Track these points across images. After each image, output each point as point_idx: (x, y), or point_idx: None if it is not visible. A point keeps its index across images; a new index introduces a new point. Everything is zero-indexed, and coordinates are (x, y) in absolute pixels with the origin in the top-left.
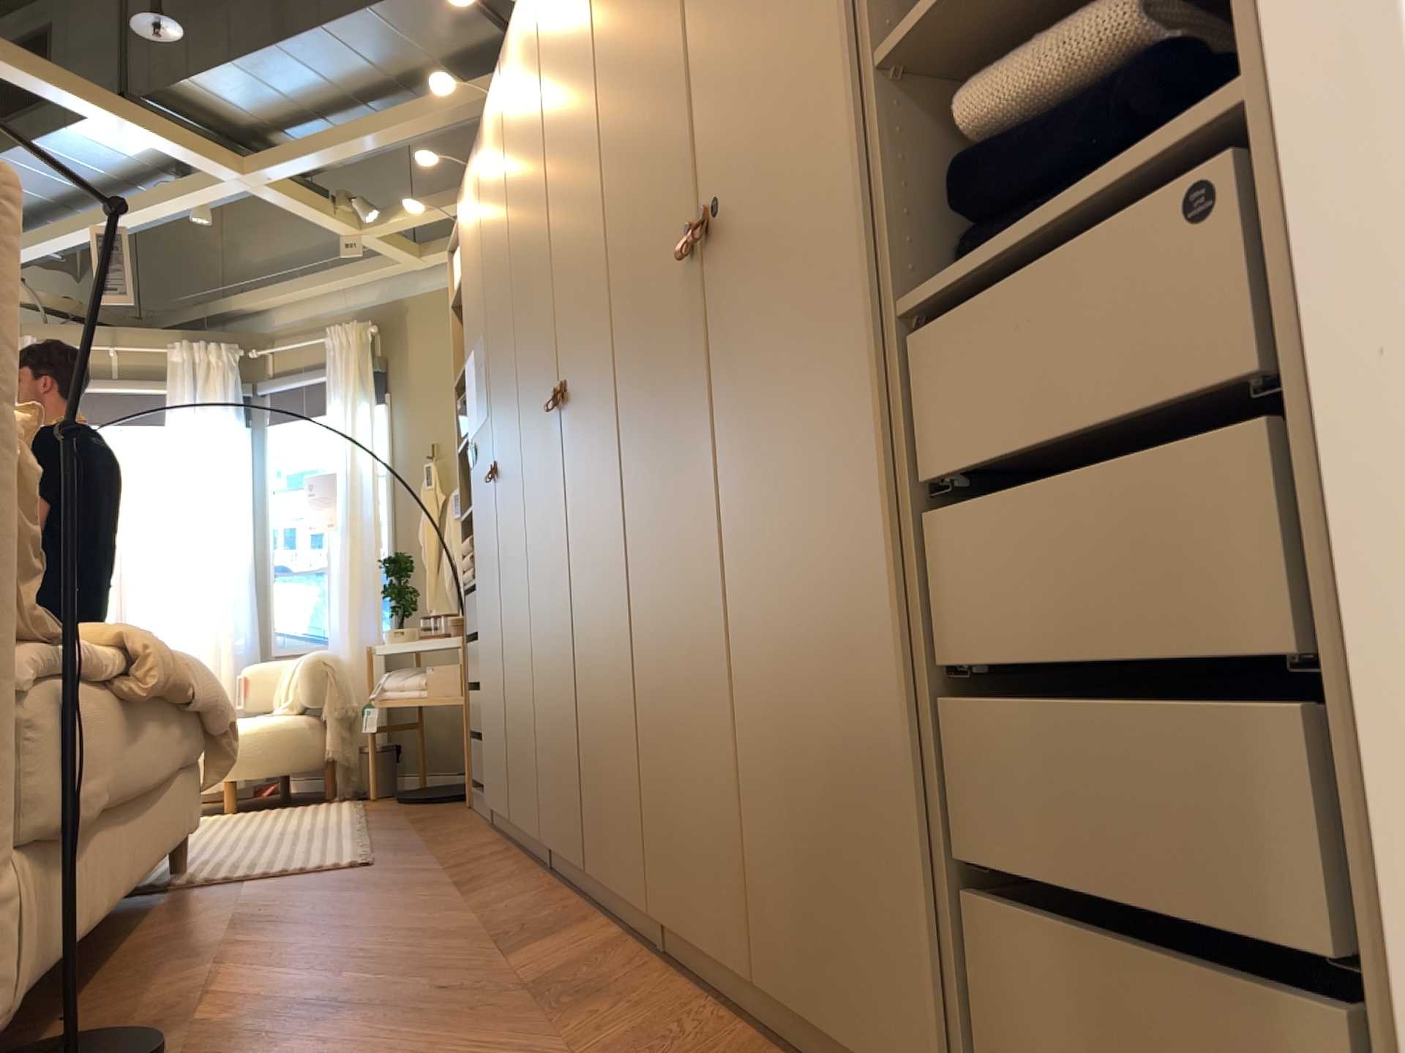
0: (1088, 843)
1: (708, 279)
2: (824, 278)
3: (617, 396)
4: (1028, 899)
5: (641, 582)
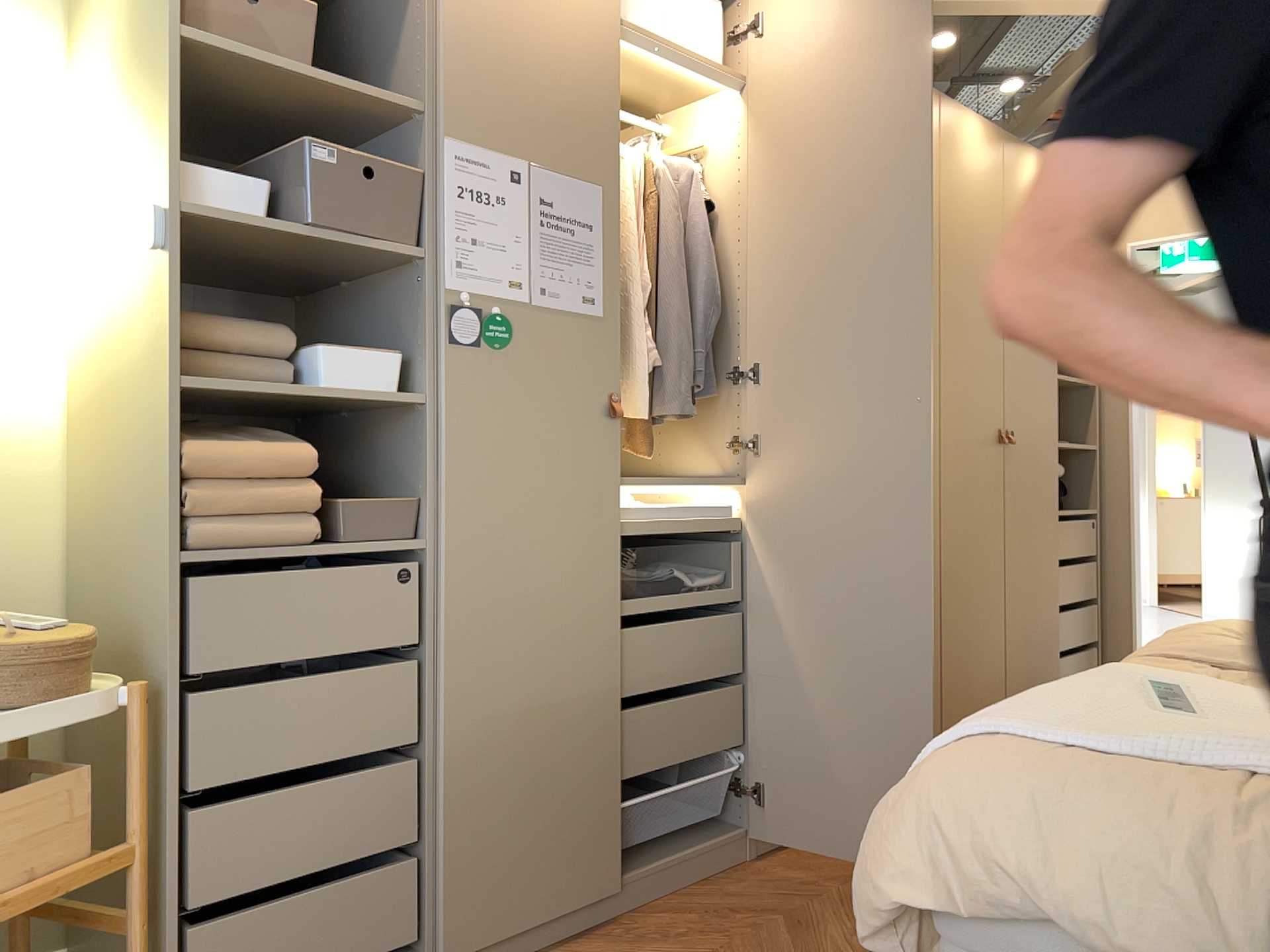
0: (1083, 638)
1: (1007, 453)
2: (1052, 492)
3: (940, 466)
4: (1072, 655)
5: (952, 580)
